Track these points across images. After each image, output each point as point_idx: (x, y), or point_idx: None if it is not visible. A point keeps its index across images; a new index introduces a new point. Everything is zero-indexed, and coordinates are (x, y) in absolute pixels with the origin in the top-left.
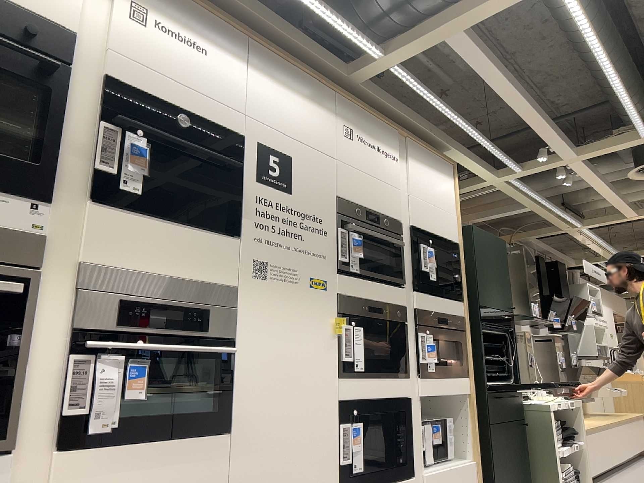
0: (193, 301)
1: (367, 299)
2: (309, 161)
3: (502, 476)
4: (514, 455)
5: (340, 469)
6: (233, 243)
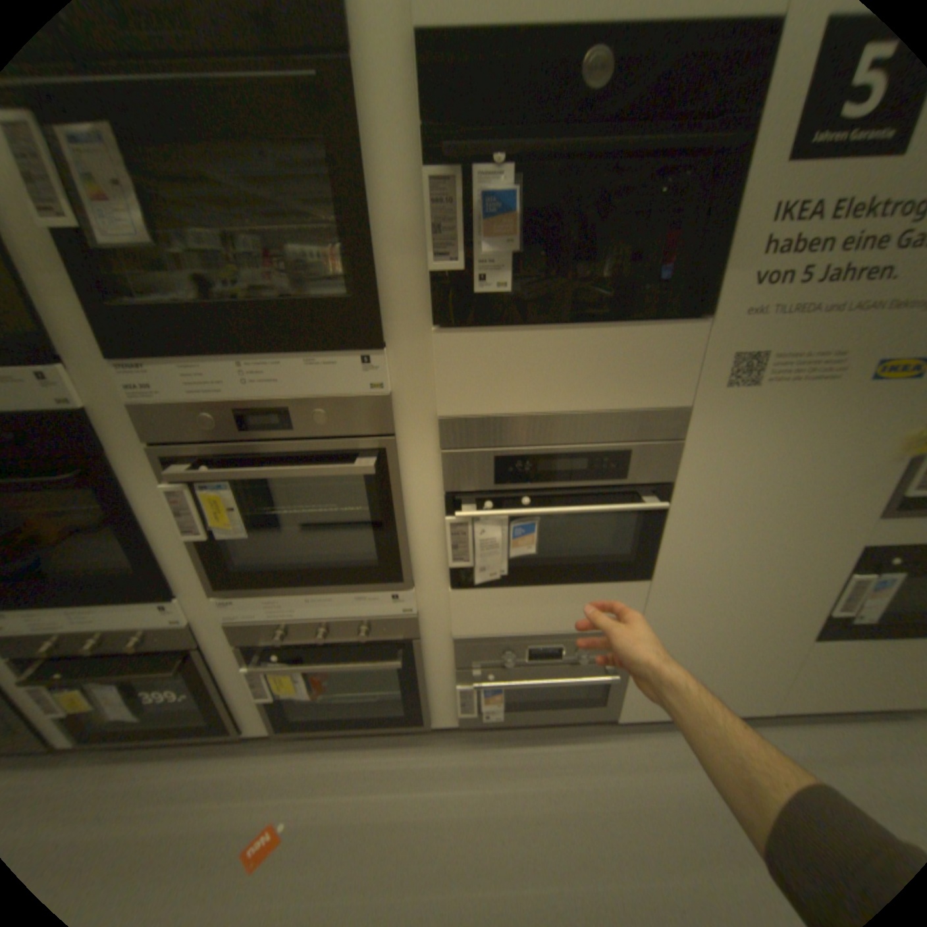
0: (606, 441)
1: None
2: None
3: None
4: None
5: (830, 619)
6: (694, 332)
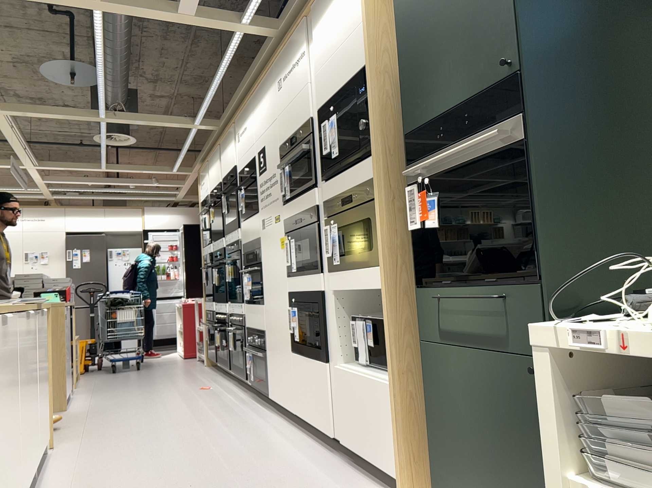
0: (253, 249)
1: (295, 214)
2: (269, 138)
3: (453, 442)
4: (504, 429)
5: (290, 335)
6: (257, 216)
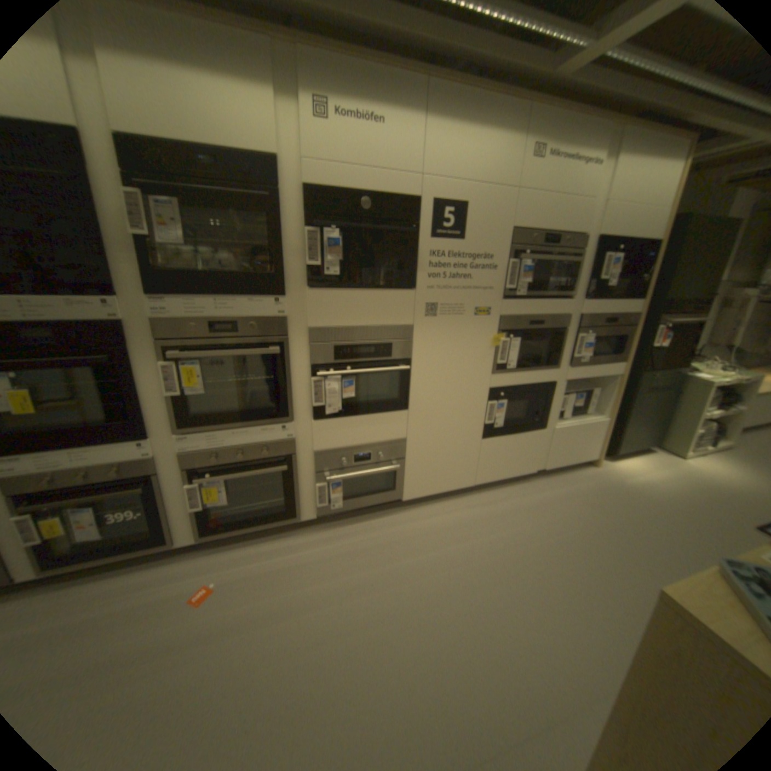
0: (380, 339)
1: (529, 315)
2: (485, 201)
3: (635, 428)
4: (656, 414)
5: (483, 425)
6: (408, 295)
